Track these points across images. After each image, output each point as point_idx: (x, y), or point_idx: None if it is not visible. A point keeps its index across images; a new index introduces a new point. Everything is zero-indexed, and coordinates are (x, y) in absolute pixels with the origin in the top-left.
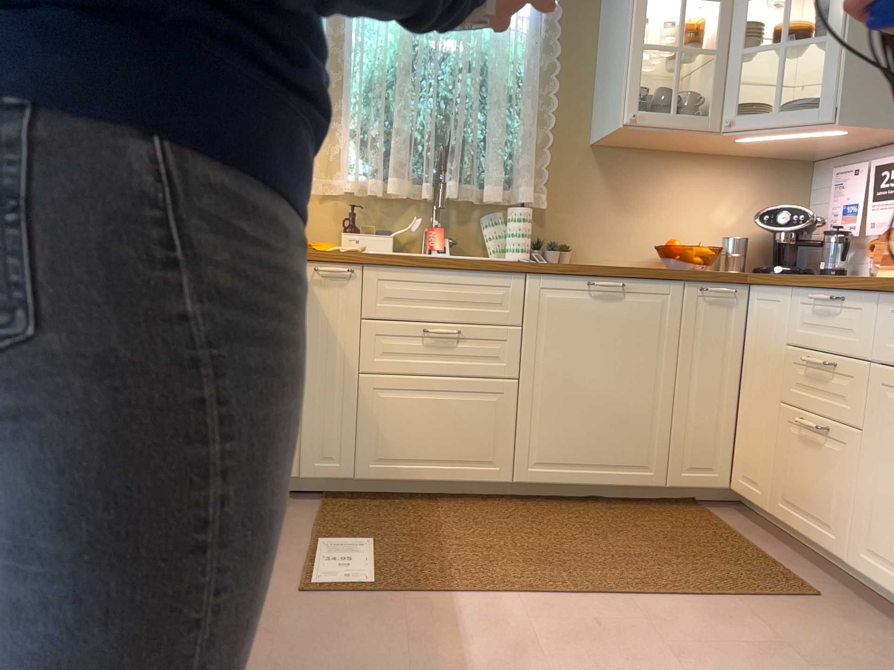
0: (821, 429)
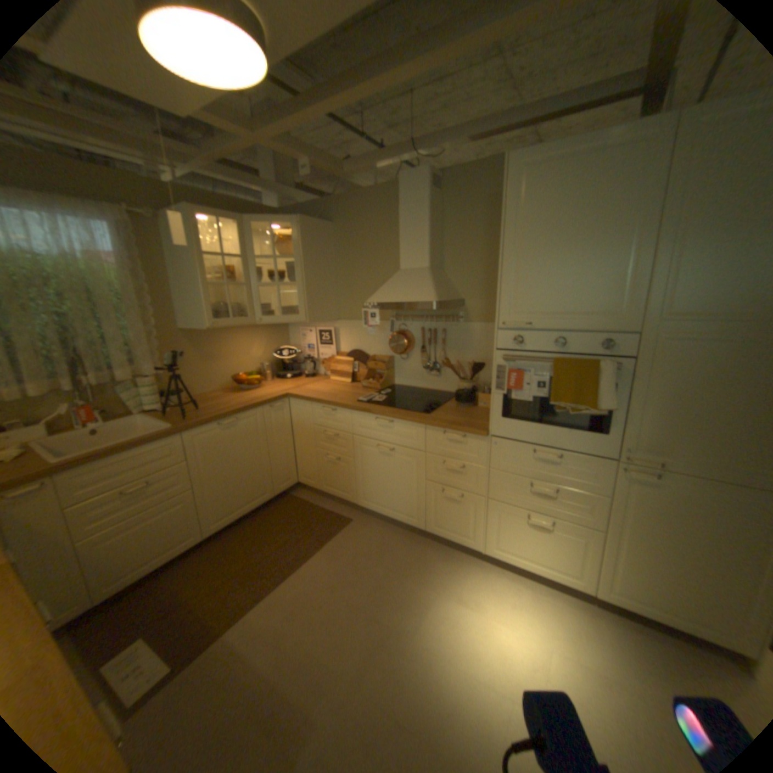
0: (337, 459)
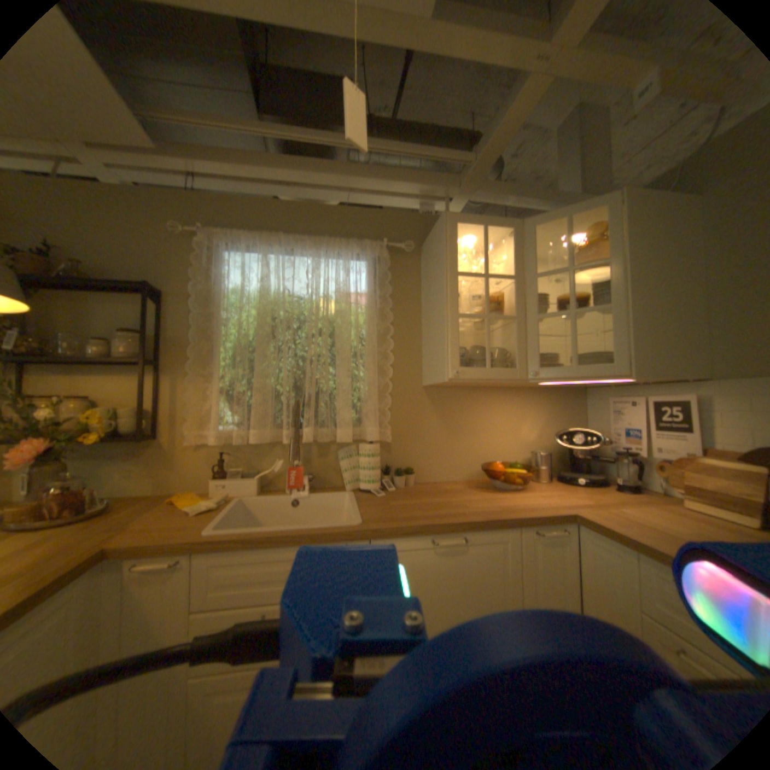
0: None
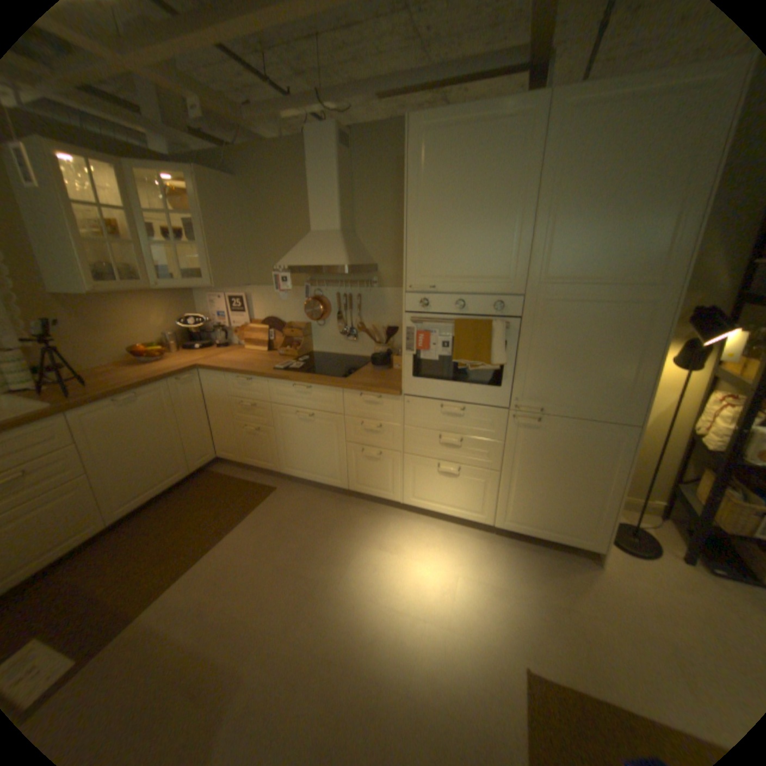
0: (256, 430)
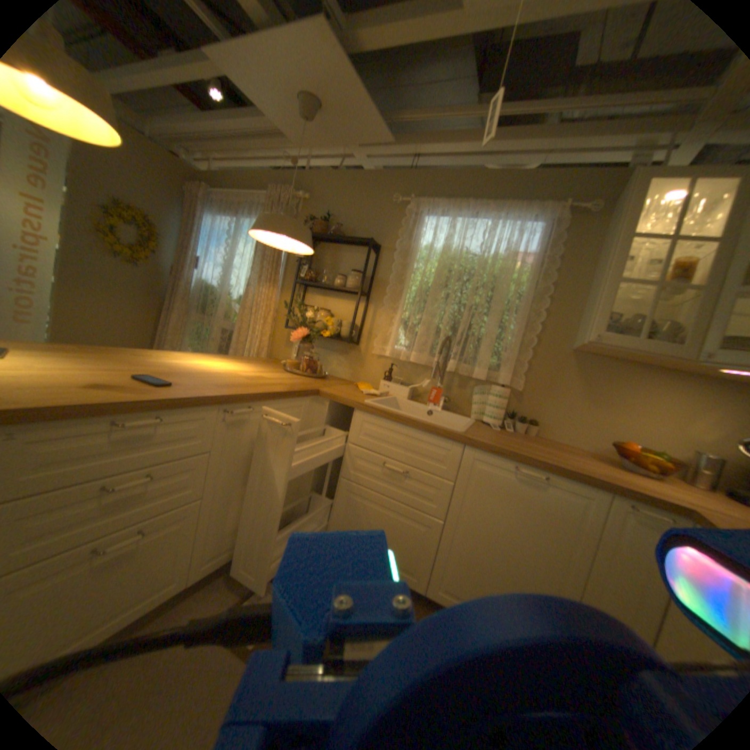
0: None
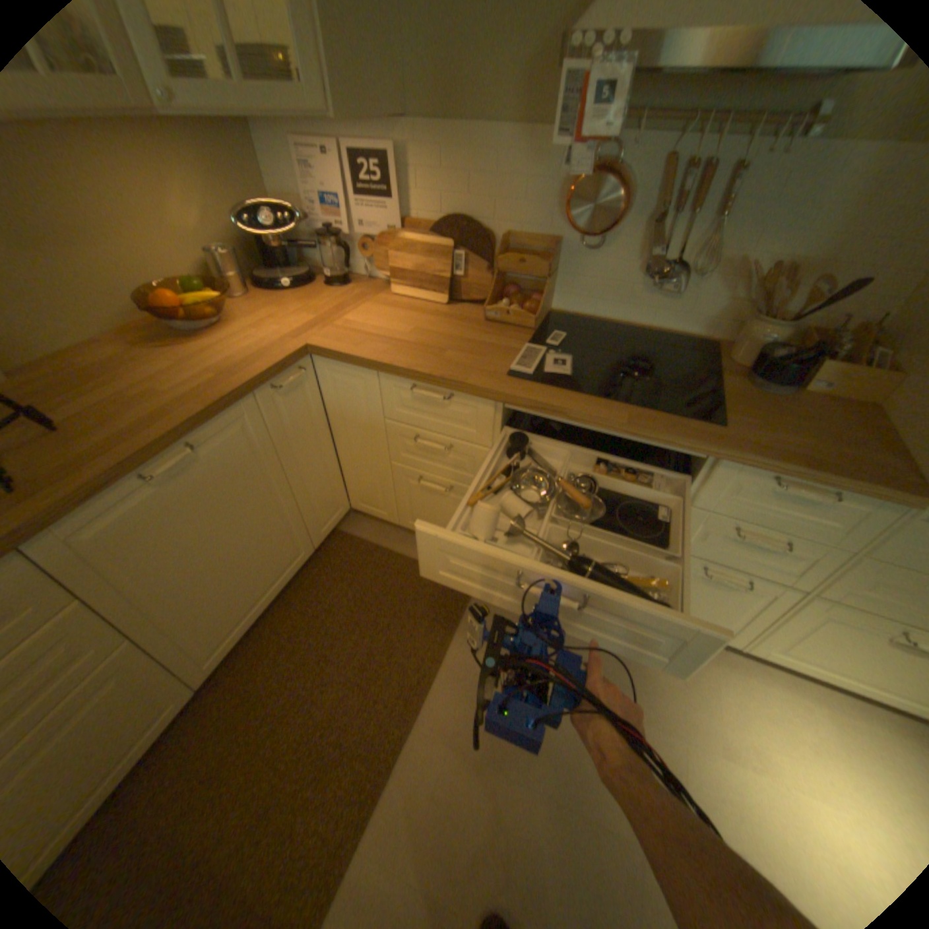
0: (449, 490)
